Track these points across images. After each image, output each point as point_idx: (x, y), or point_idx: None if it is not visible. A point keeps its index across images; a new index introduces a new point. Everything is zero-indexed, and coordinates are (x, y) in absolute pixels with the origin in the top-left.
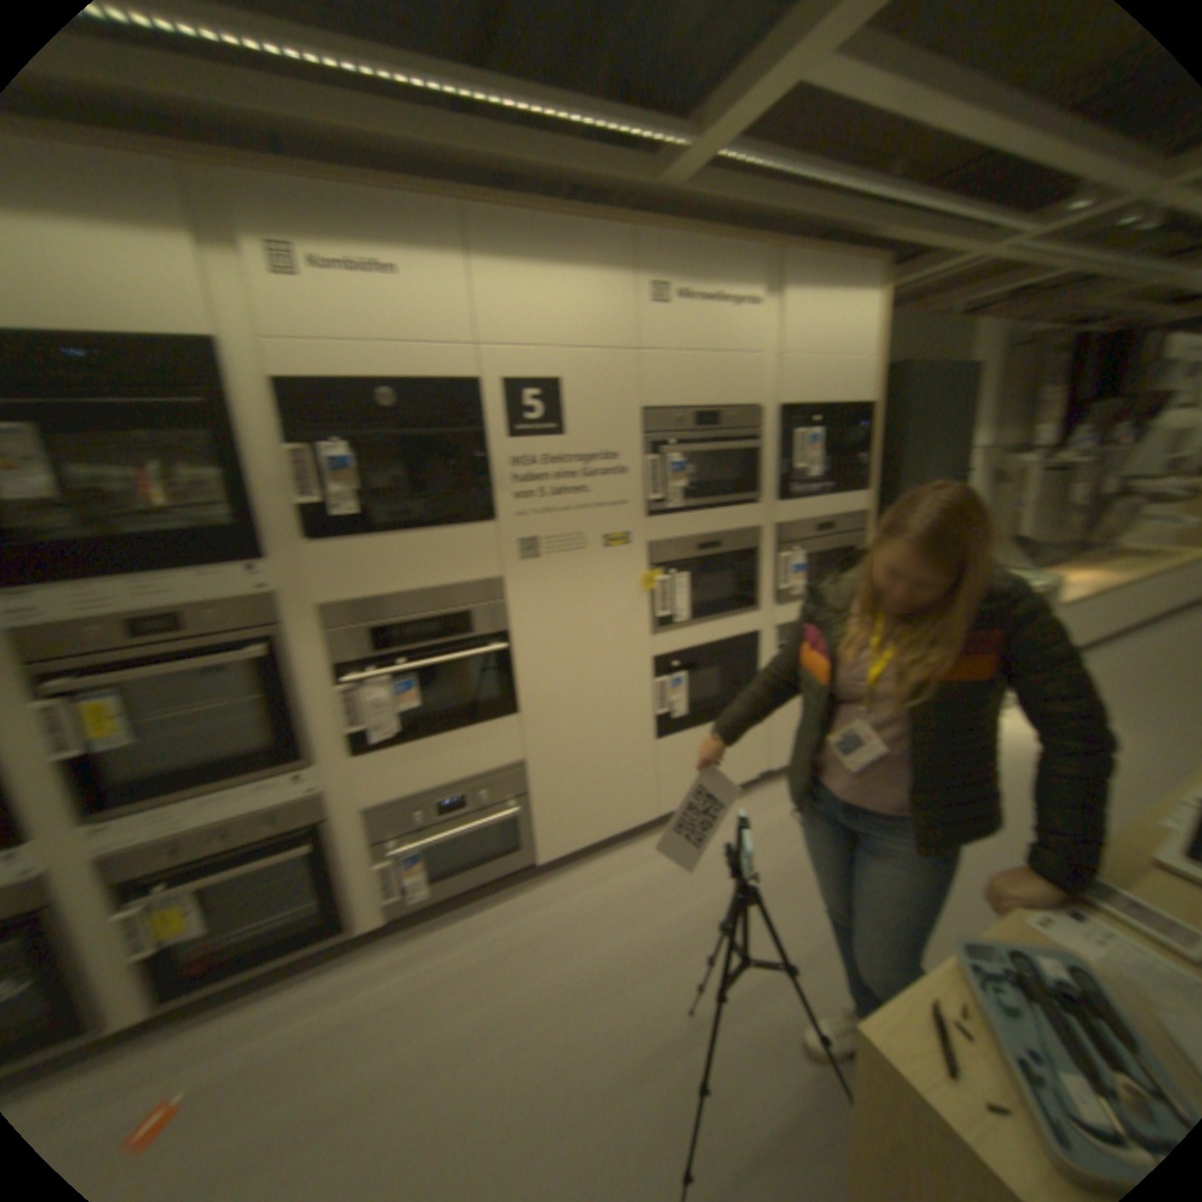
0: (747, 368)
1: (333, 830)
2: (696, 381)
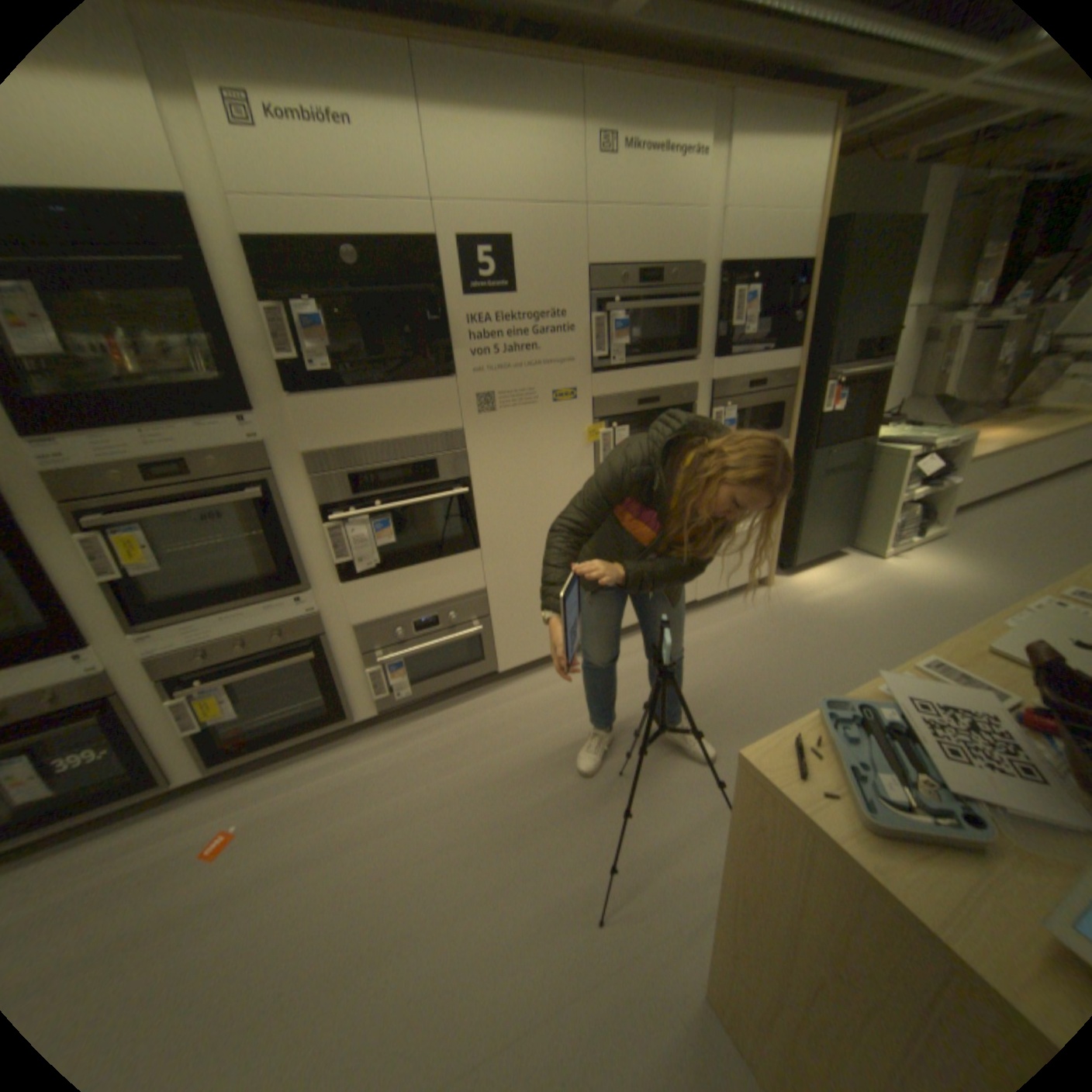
0: (693, 224)
1: (335, 640)
2: (644, 237)
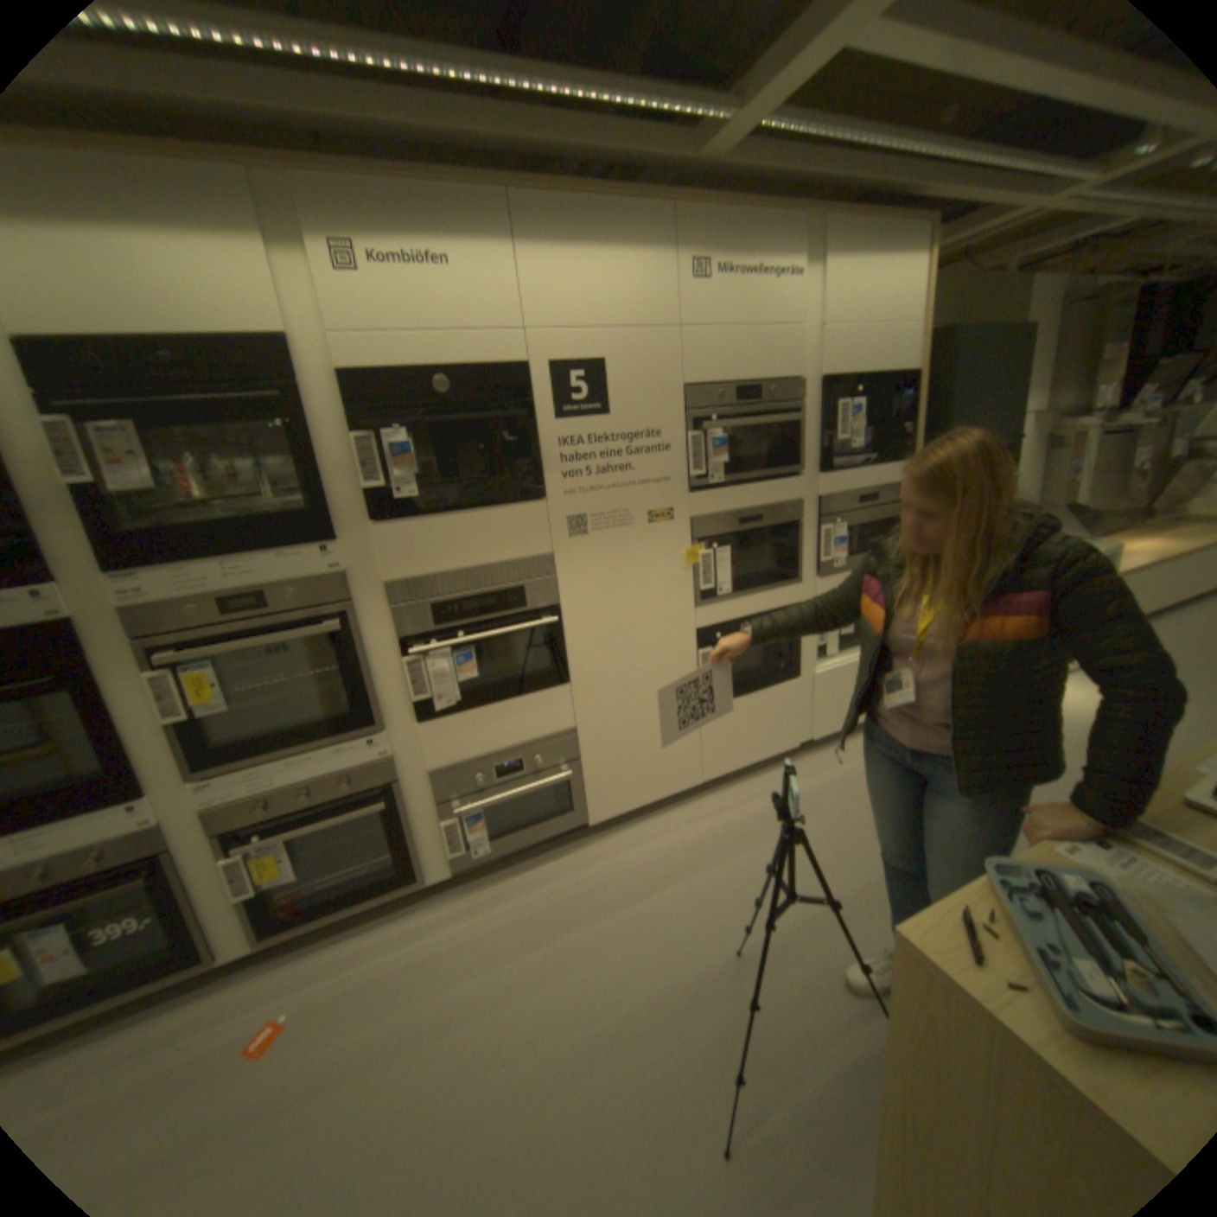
0: (791, 340)
1: (408, 788)
2: (740, 355)
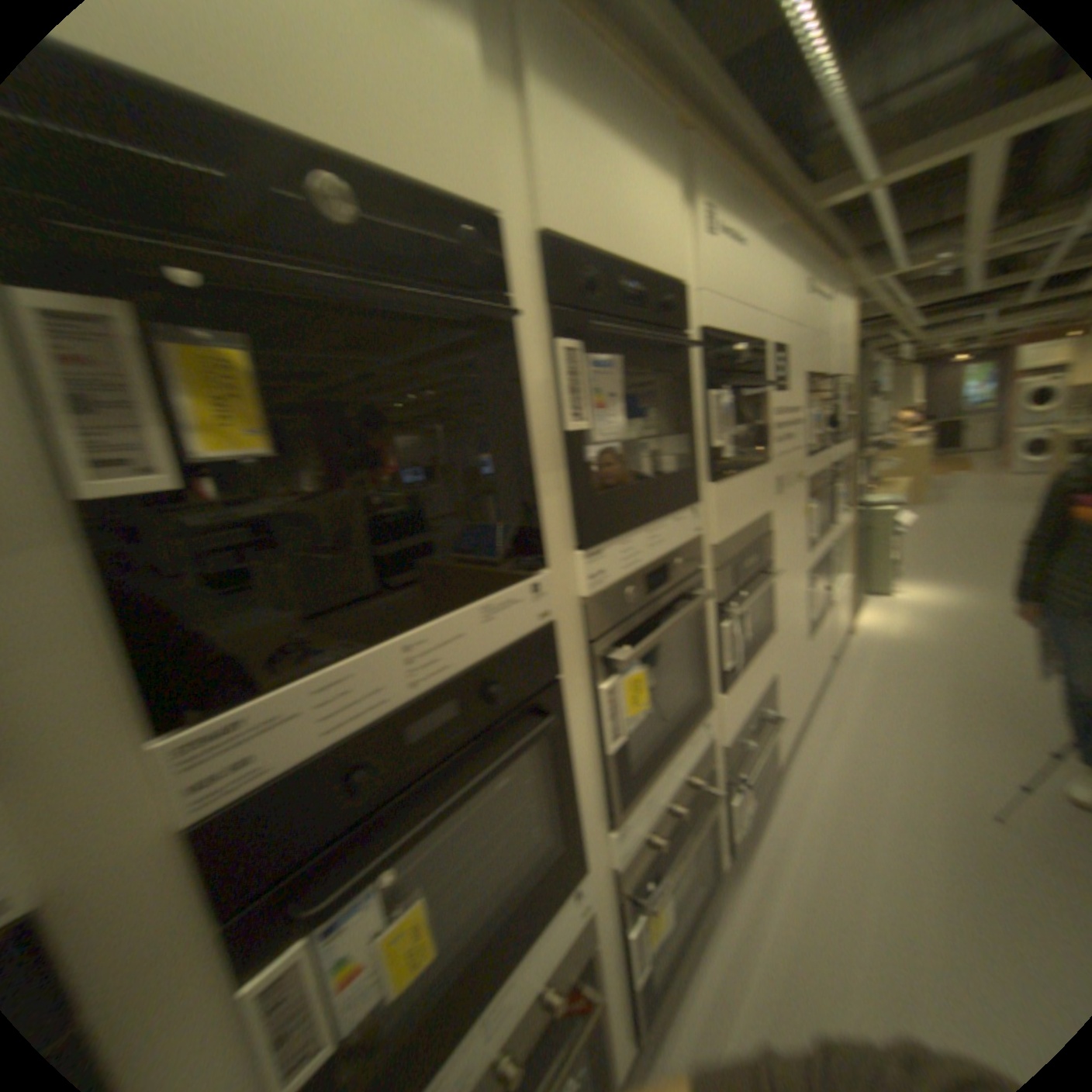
0: (831, 348)
1: (717, 772)
2: (821, 354)
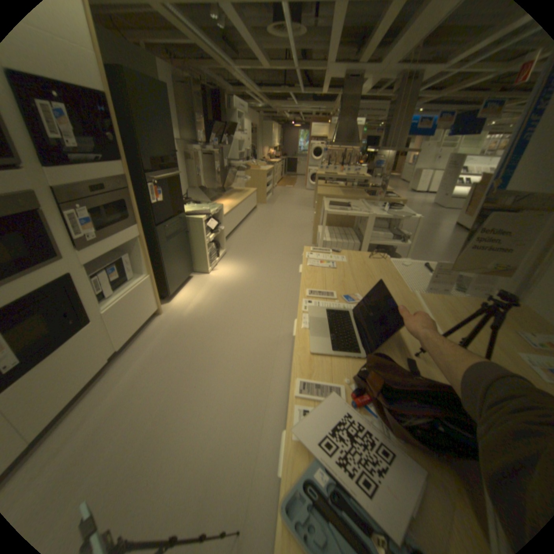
0: None
1: None
2: None
